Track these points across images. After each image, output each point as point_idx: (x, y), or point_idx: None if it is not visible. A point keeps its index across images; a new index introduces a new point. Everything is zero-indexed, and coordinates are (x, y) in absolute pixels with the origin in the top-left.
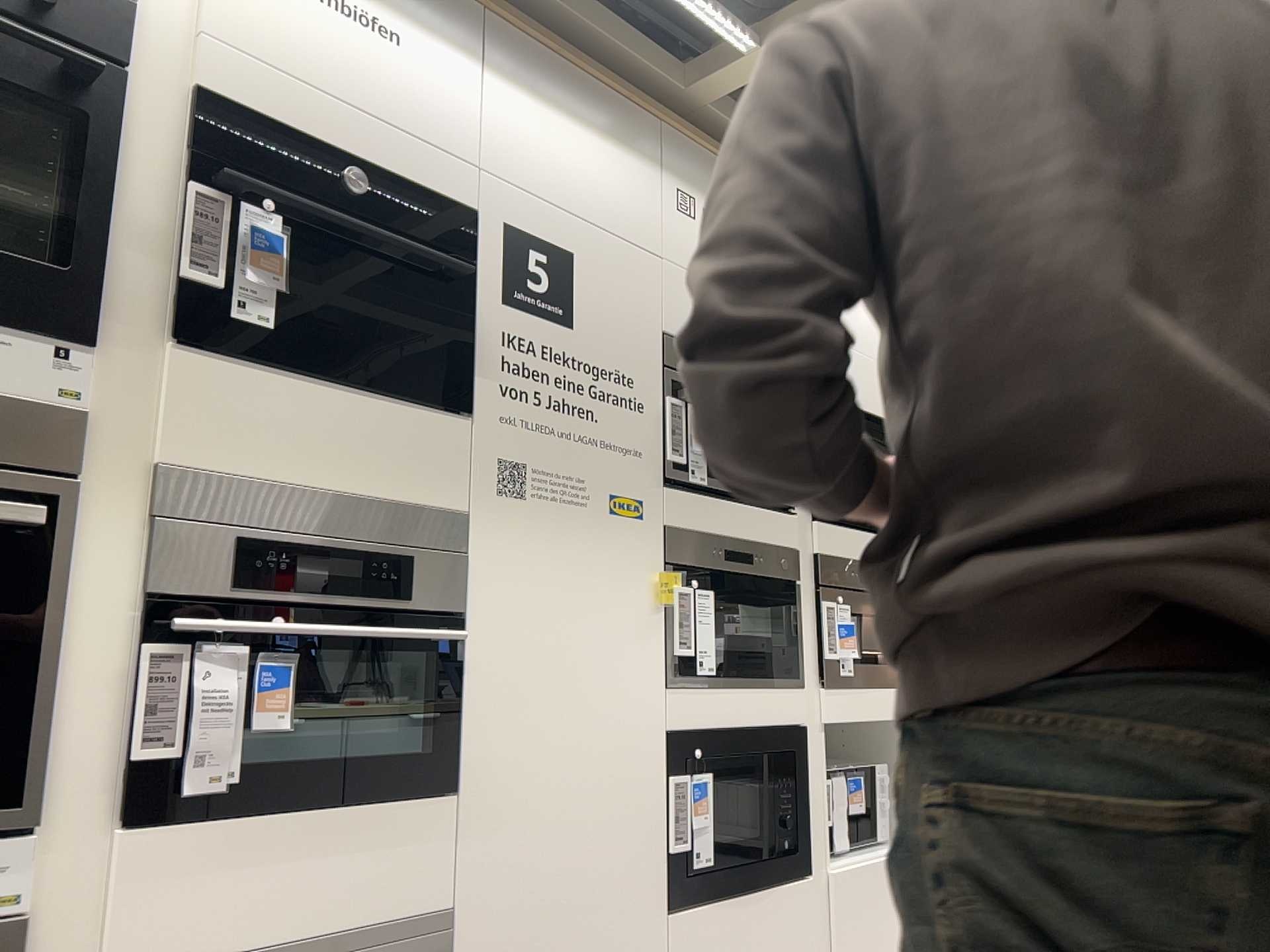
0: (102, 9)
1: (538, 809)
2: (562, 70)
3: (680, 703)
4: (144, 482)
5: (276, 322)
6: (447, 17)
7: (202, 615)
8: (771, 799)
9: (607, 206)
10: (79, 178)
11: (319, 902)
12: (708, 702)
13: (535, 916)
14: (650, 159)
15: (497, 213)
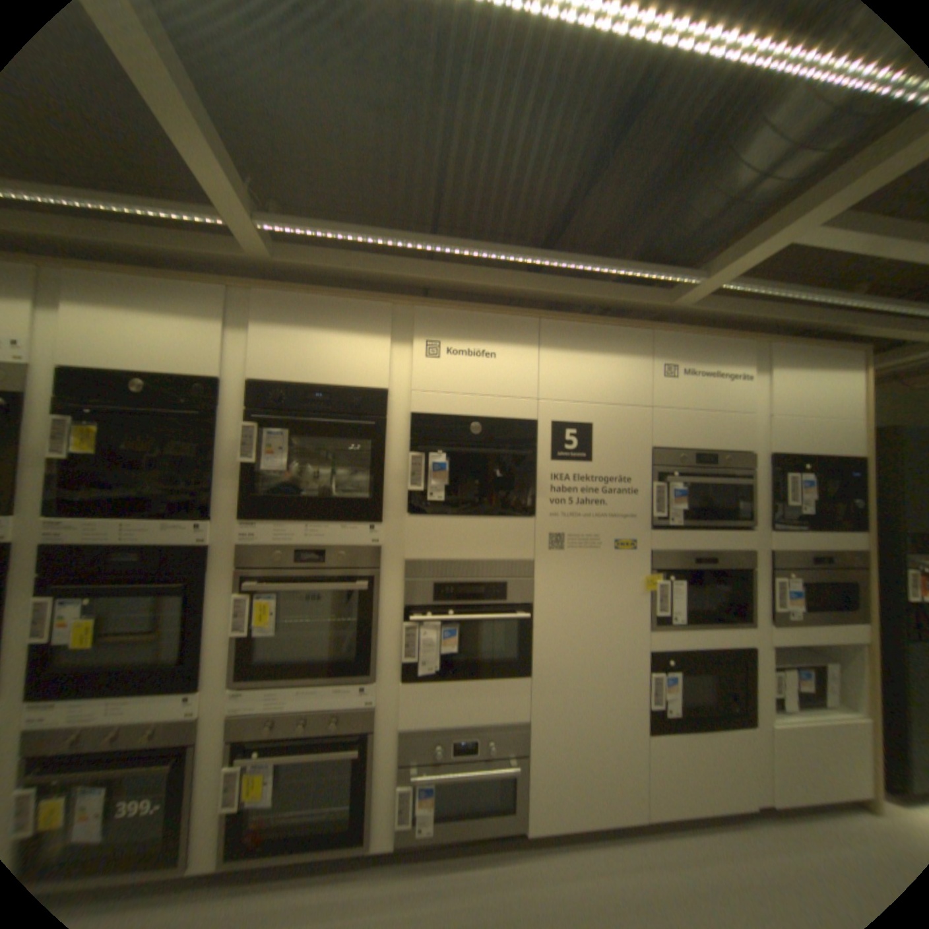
0: (375, 396)
1: (572, 685)
2: (585, 328)
3: (660, 638)
4: (401, 565)
5: (444, 497)
6: (518, 332)
7: (423, 611)
8: (727, 687)
9: (614, 391)
10: (372, 463)
11: (472, 713)
12: (680, 637)
13: (571, 729)
14: (644, 353)
15: (547, 417)
